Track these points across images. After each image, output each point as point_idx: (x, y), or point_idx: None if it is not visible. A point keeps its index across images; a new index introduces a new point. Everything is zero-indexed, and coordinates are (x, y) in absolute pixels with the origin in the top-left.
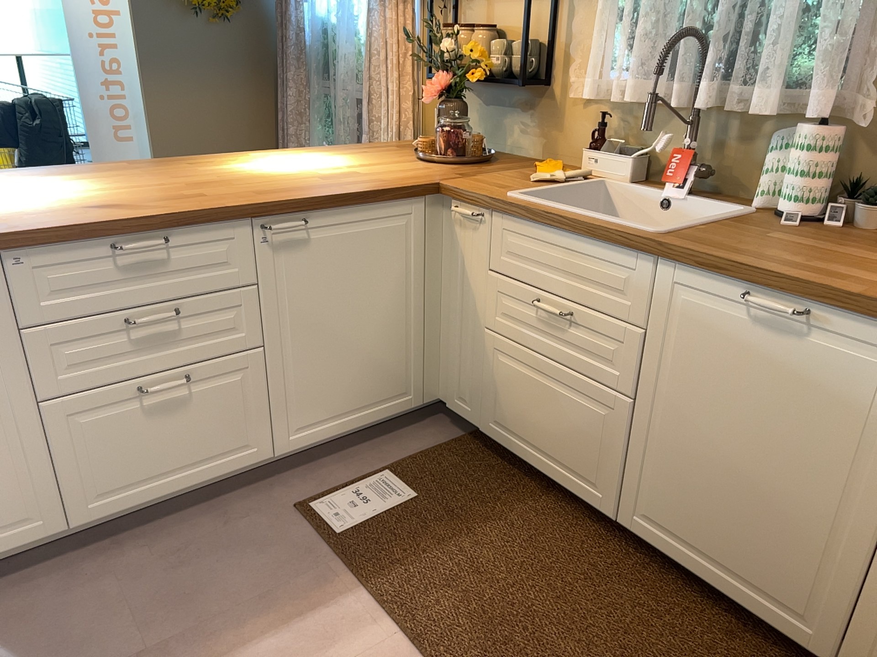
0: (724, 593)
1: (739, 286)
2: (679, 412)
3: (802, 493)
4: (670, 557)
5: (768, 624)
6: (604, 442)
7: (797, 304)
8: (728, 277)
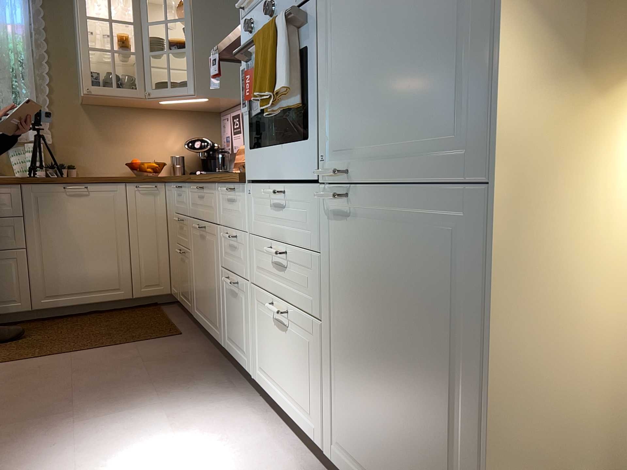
0: (90, 303)
1: (59, 186)
2: (49, 242)
3: (104, 246)
4: (63, 306)
5: (109, 301)
6: (14, 277)
7: (82, 185)
8: (55, 183)
